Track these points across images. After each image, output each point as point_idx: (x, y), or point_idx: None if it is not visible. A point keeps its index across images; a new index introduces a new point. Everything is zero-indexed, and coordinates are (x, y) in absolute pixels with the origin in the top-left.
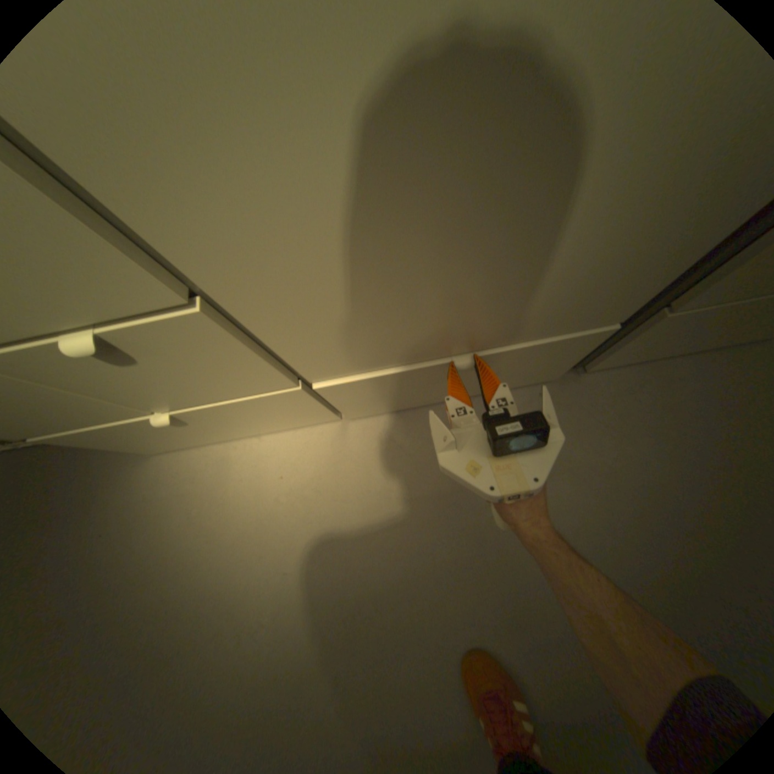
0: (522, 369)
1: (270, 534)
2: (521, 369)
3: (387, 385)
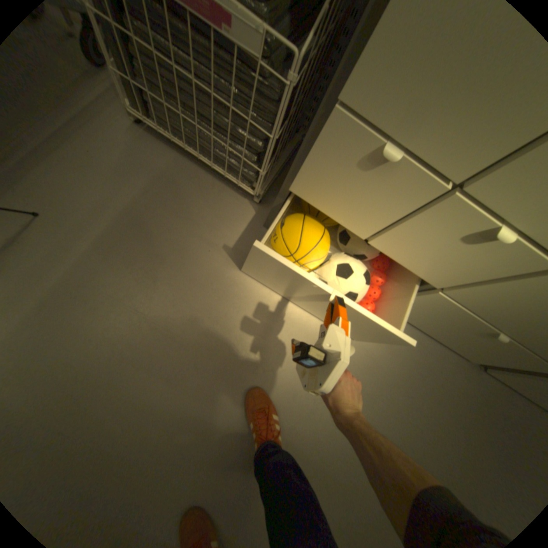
0: (488, 354)
1: (304, 327)
2: (488, 354)
3: (450, 316)
